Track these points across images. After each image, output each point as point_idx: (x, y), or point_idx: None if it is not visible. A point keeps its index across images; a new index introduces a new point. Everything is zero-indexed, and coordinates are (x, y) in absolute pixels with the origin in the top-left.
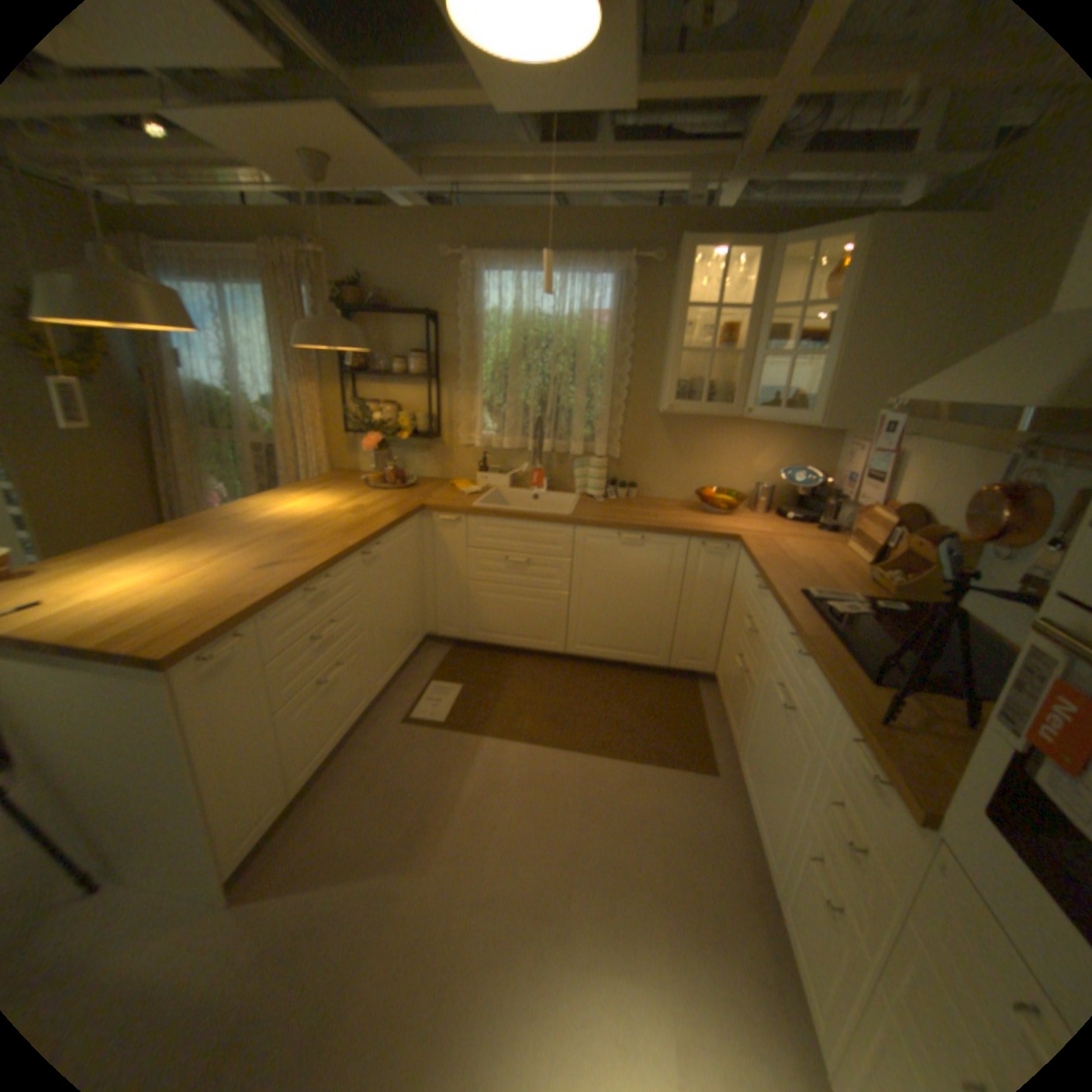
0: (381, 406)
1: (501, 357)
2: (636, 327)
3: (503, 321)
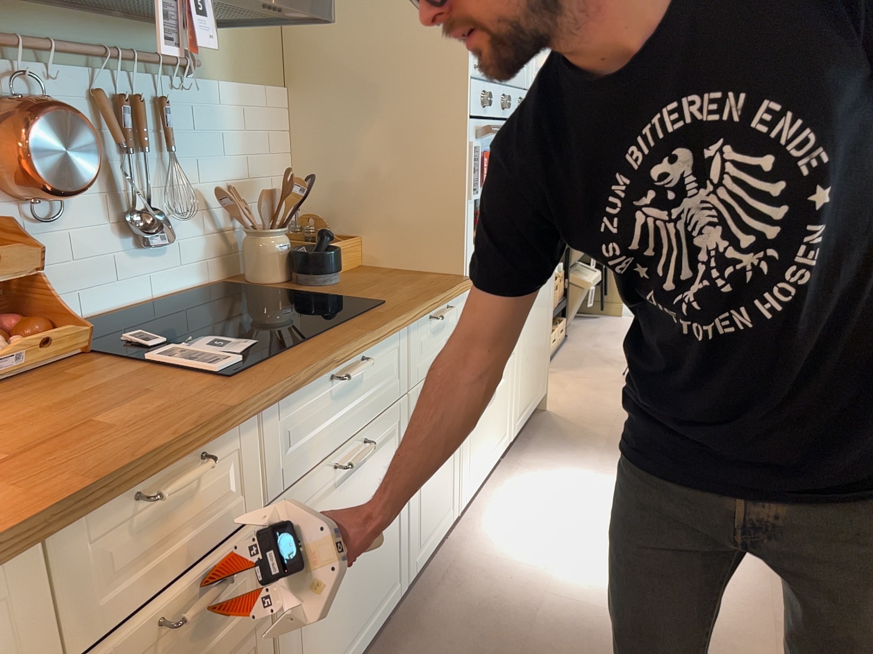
0: None
1: None
2: None
3: None
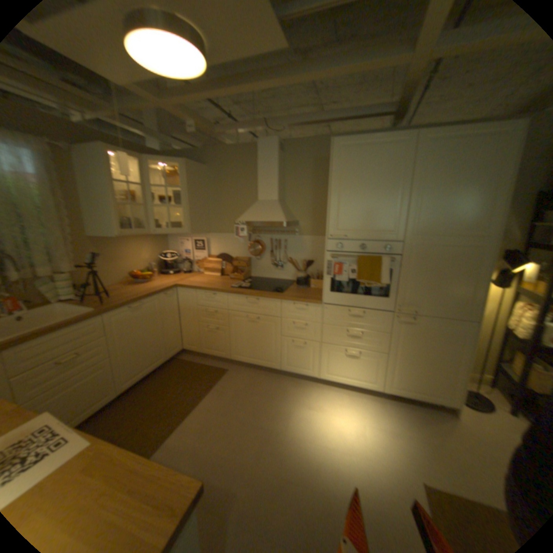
0: None
1: None
2: (57, 188)
3: None
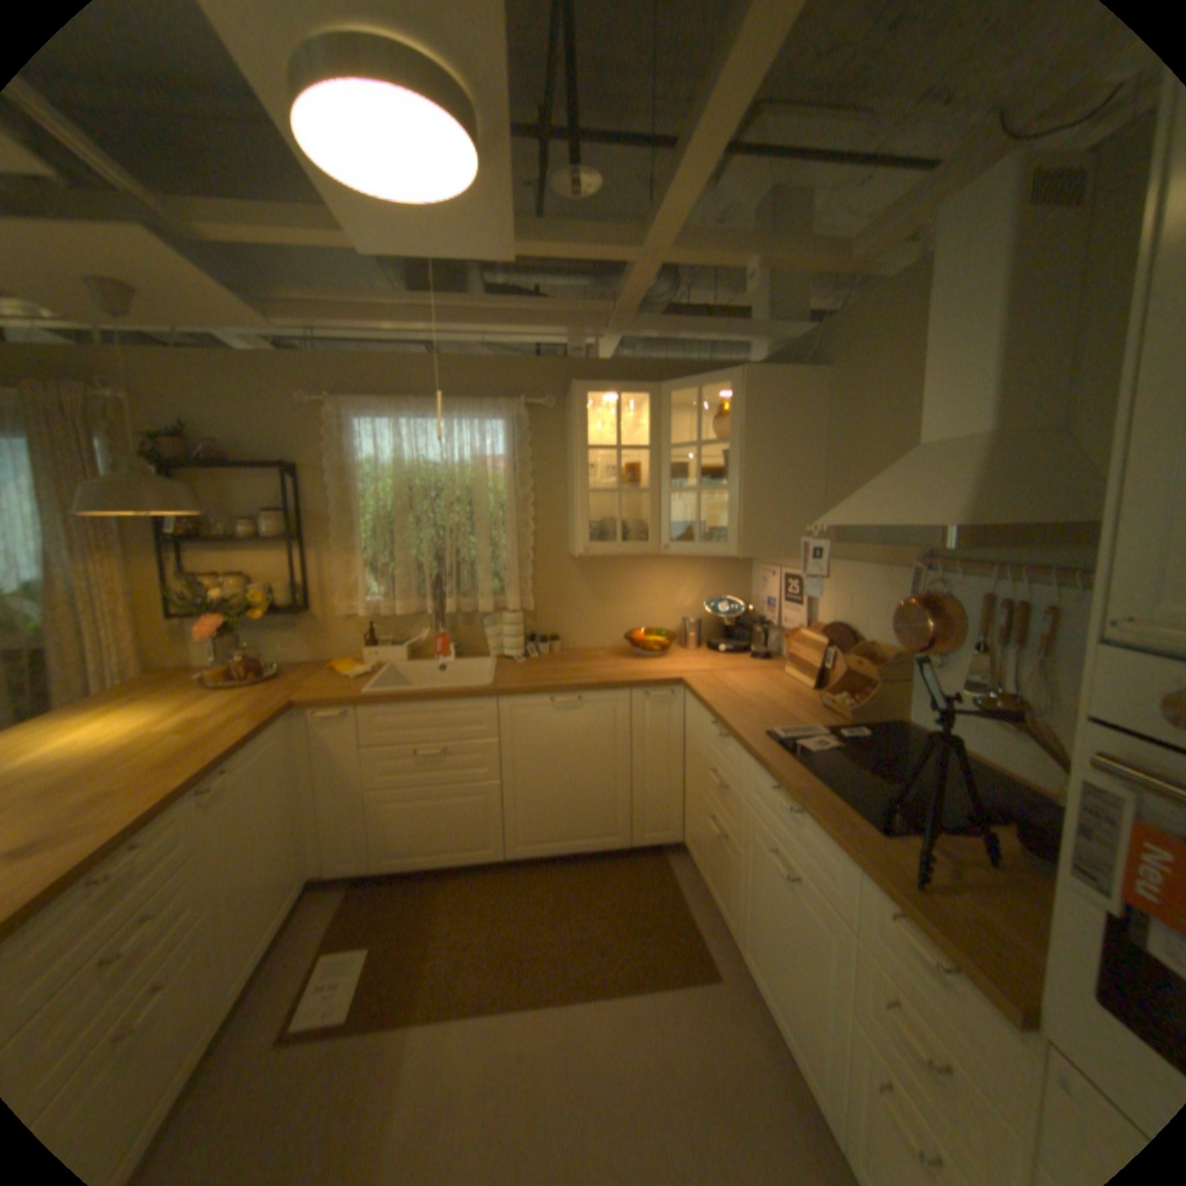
0: (220, 578)
1: (382, 510)
2: (534, 471)
3: (381, 469)
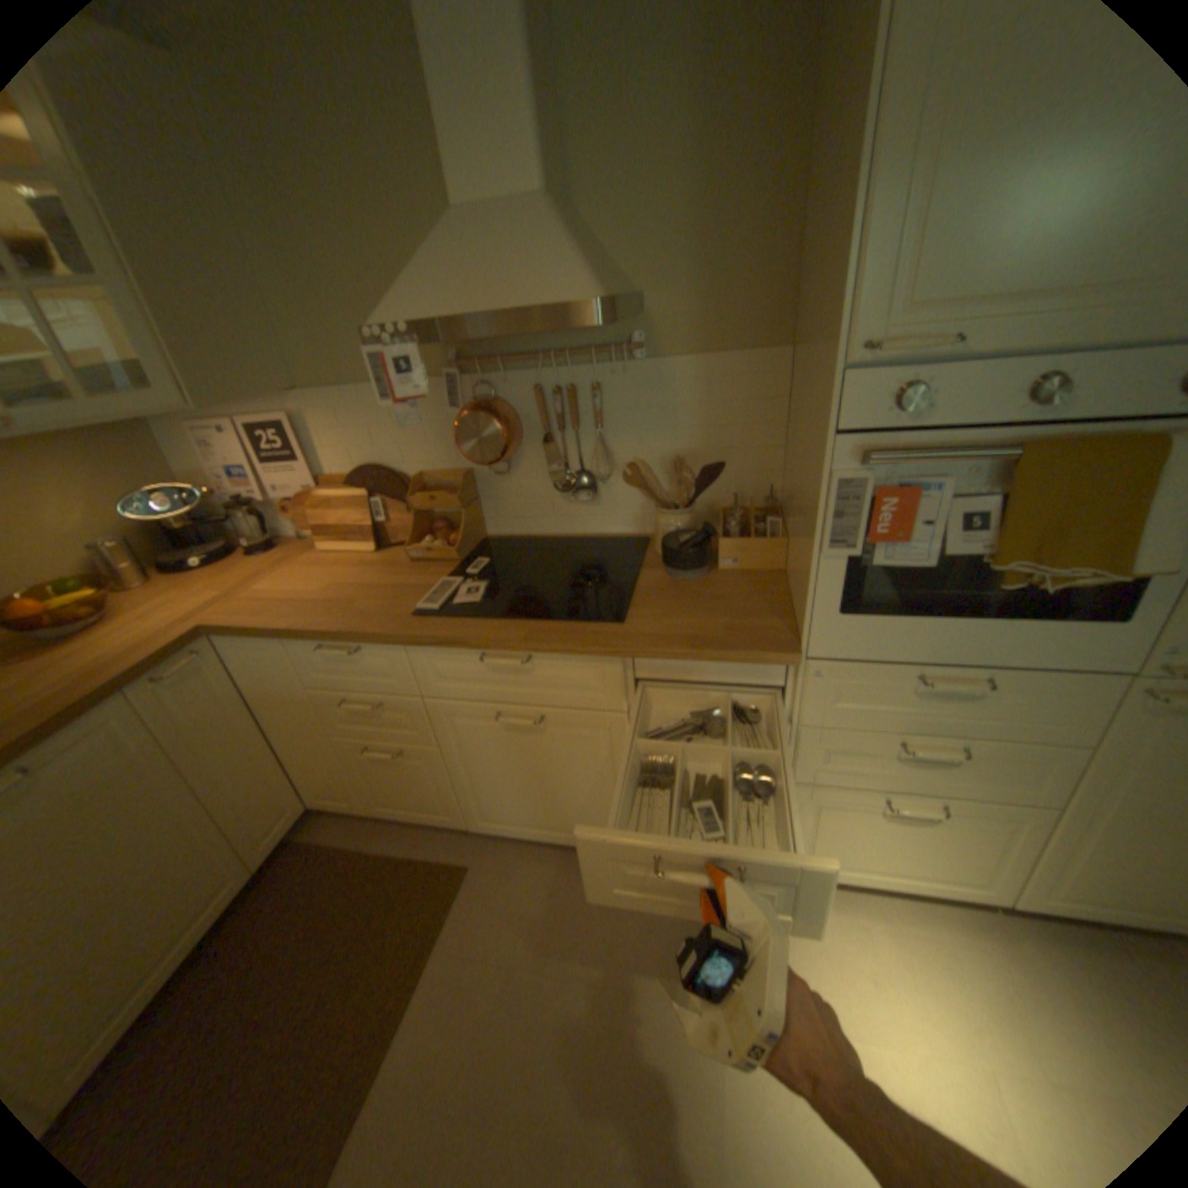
0: None
1: None
2: None
3: None
